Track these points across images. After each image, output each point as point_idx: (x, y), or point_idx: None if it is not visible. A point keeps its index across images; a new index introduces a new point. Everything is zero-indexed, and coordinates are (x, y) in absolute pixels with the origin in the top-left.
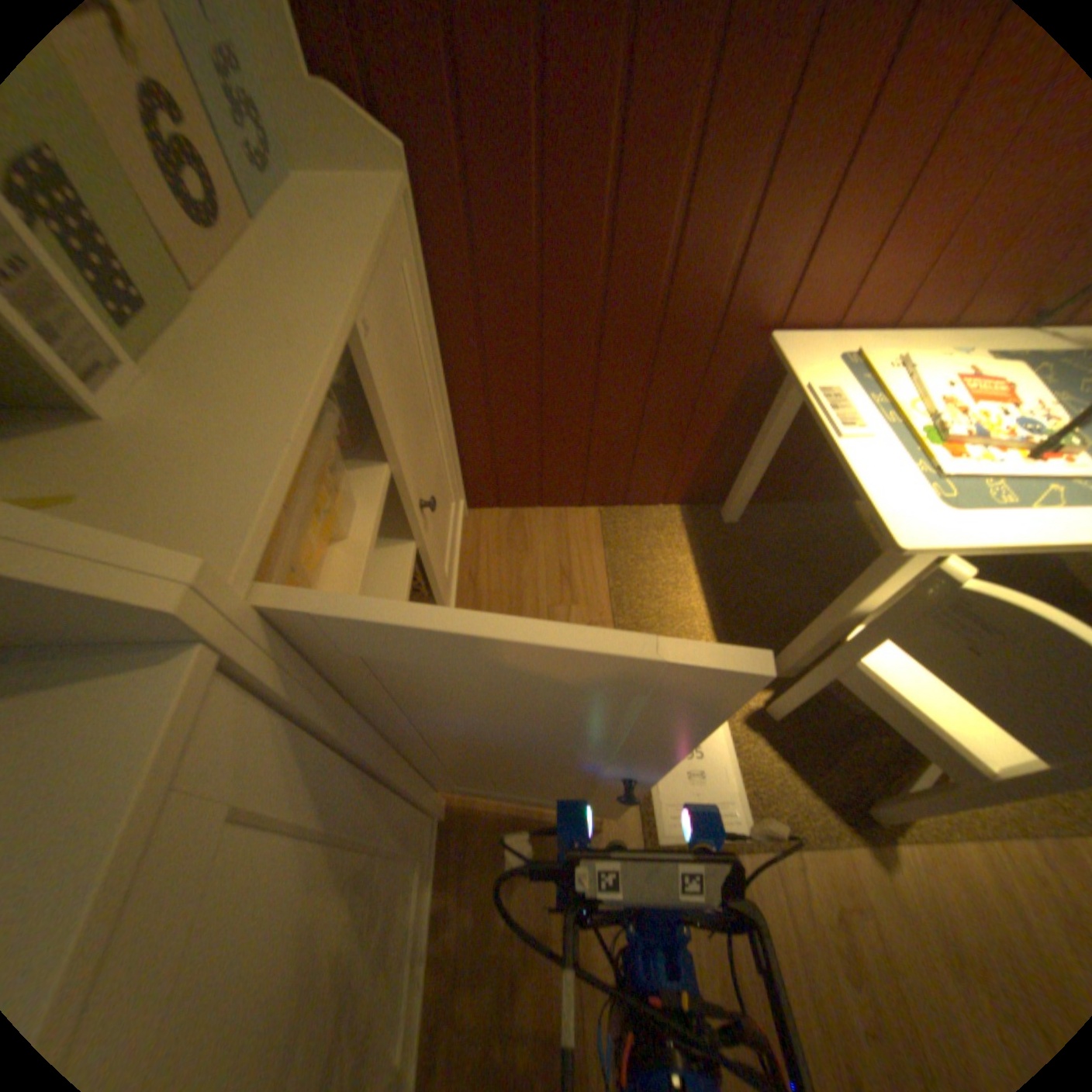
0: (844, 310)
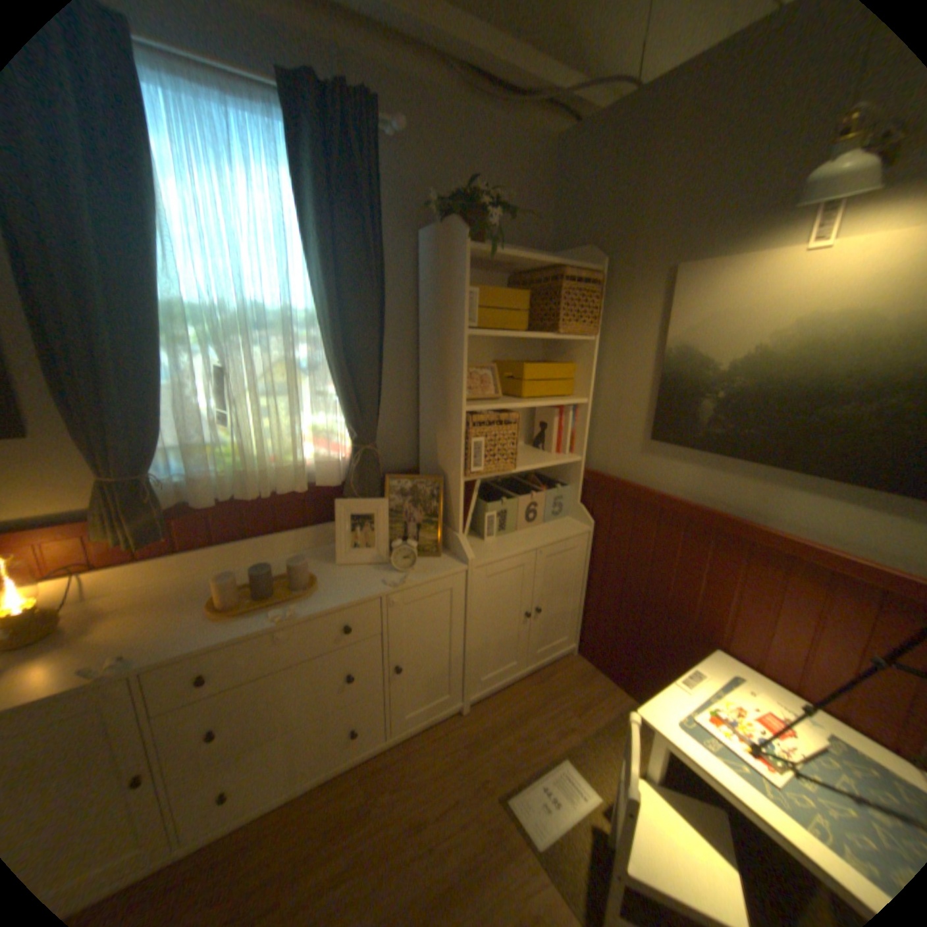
0: (763, 665)
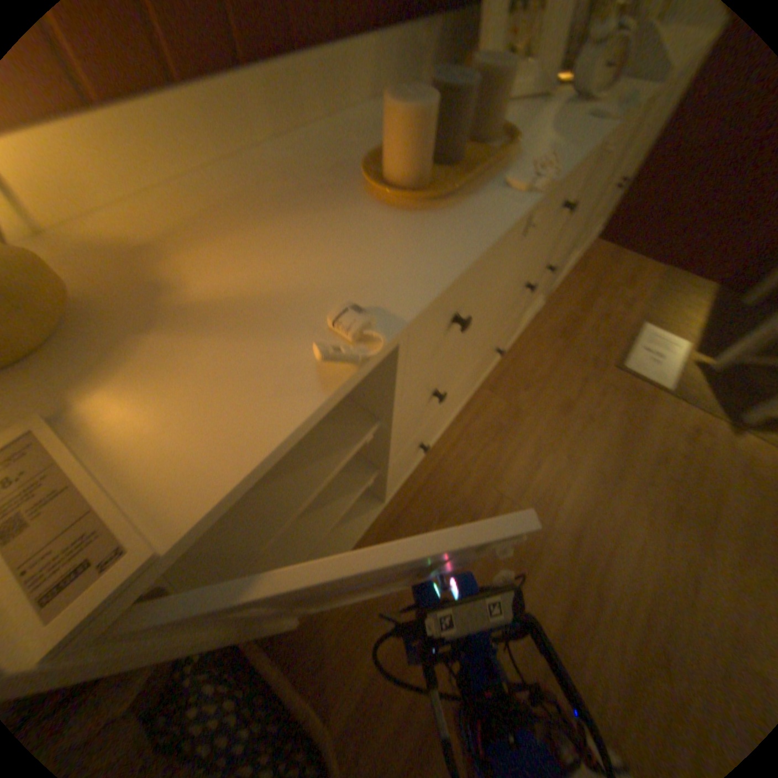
0: None
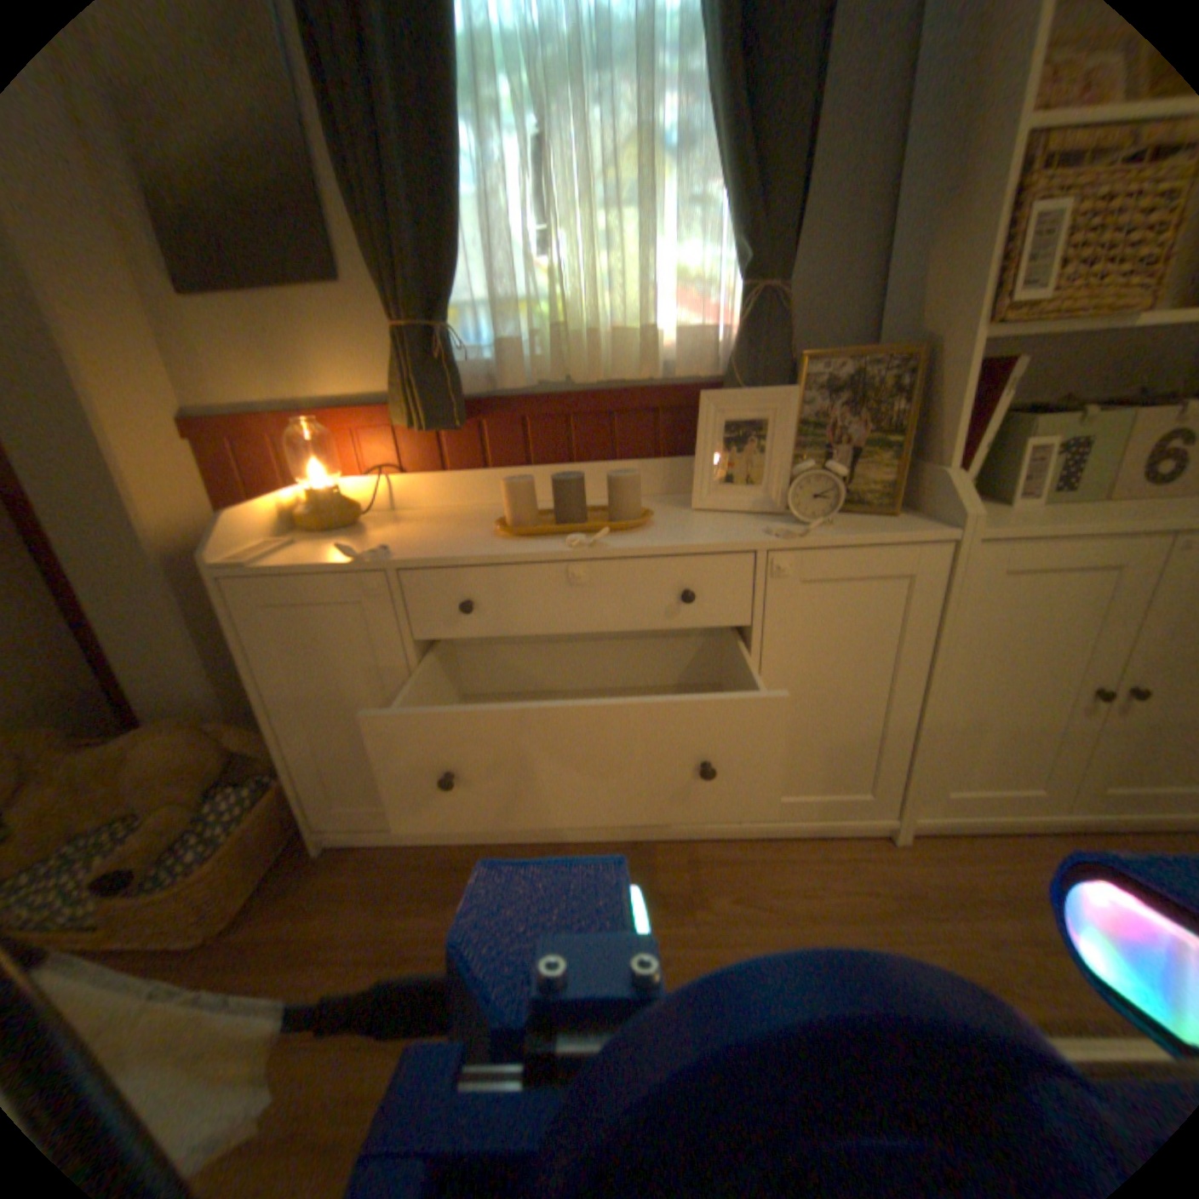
0: None
